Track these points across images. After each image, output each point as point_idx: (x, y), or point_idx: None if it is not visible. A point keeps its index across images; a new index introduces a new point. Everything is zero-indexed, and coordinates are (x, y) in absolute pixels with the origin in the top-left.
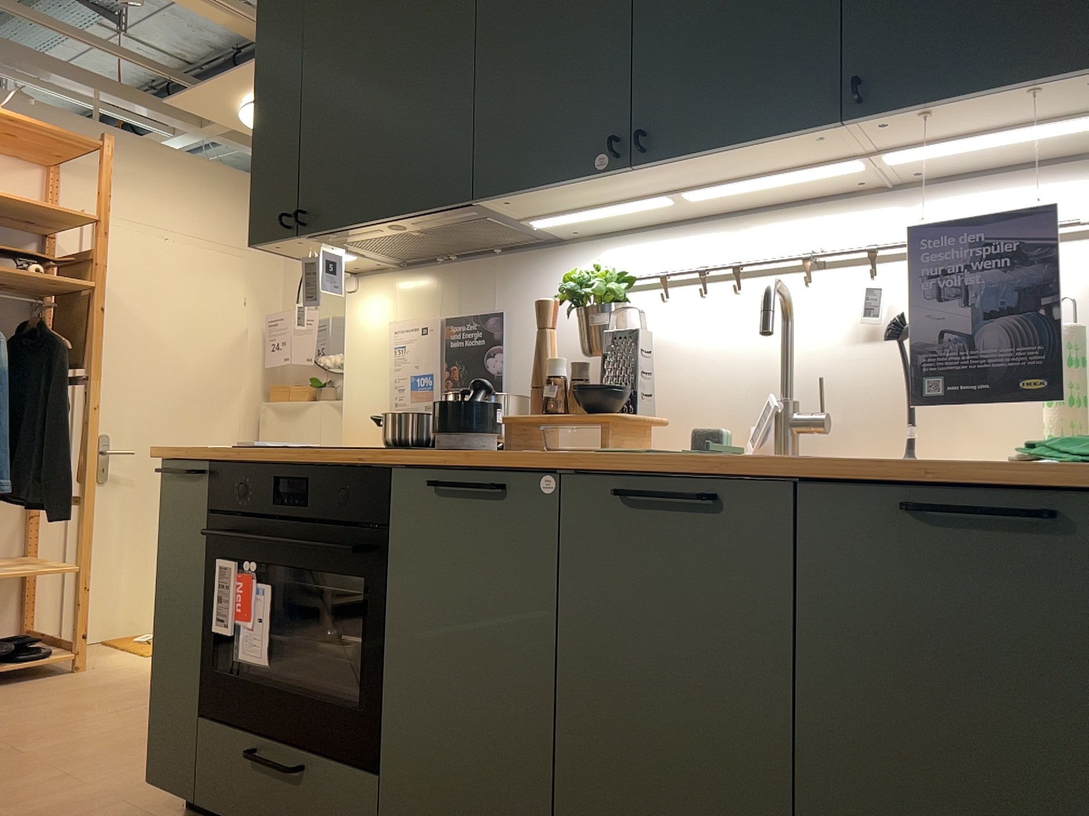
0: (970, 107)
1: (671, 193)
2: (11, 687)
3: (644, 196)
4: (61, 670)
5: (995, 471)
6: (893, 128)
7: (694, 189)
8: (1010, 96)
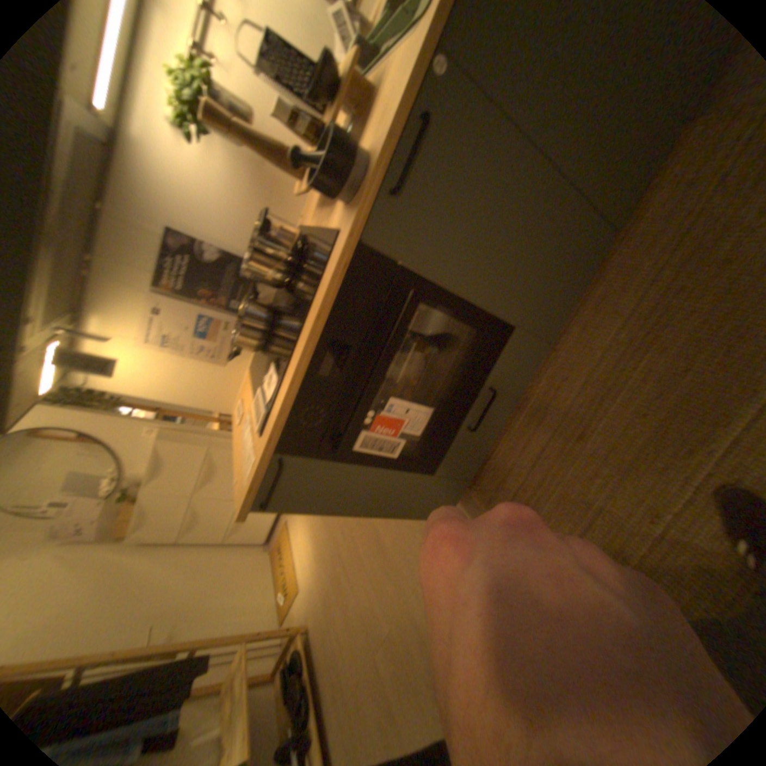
0: None
1: None
2: (315, 668)
3: None
4: (302, 640)
5: None
6: None
7: None
8: None
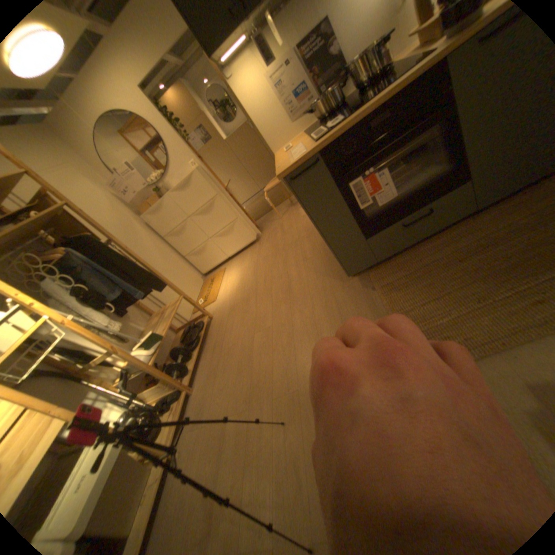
0: None
1: None
2: (209, 334)
3: None
4: (207, 322)
5: None
6: None
7: None
8: None
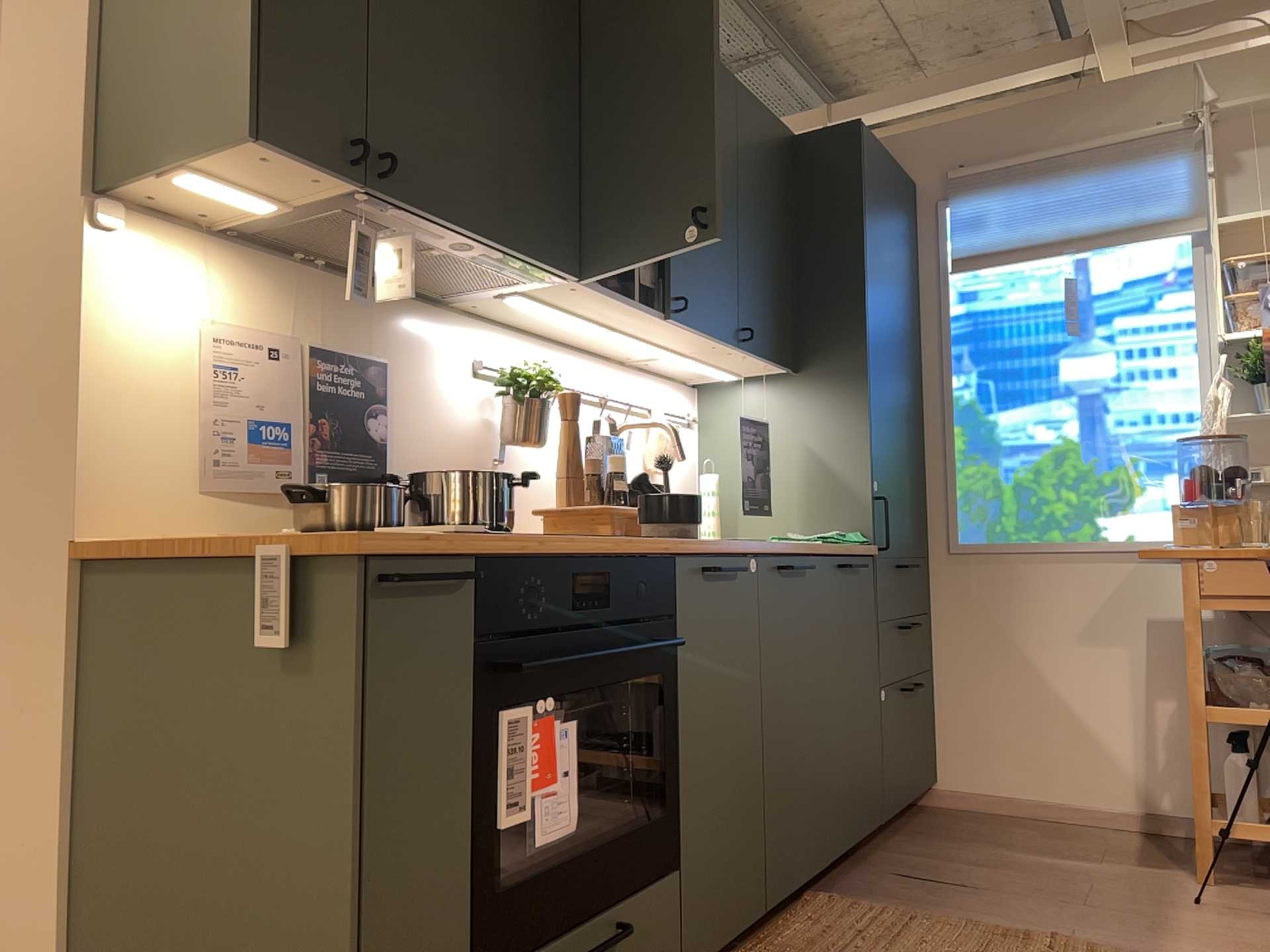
0: (754, 359)
1: (614, 327)
2: None
3: (602, 322)
4: None
5: (847, 549)
6: (731, 353)
7: (625, 331)
8: (766, 362)
